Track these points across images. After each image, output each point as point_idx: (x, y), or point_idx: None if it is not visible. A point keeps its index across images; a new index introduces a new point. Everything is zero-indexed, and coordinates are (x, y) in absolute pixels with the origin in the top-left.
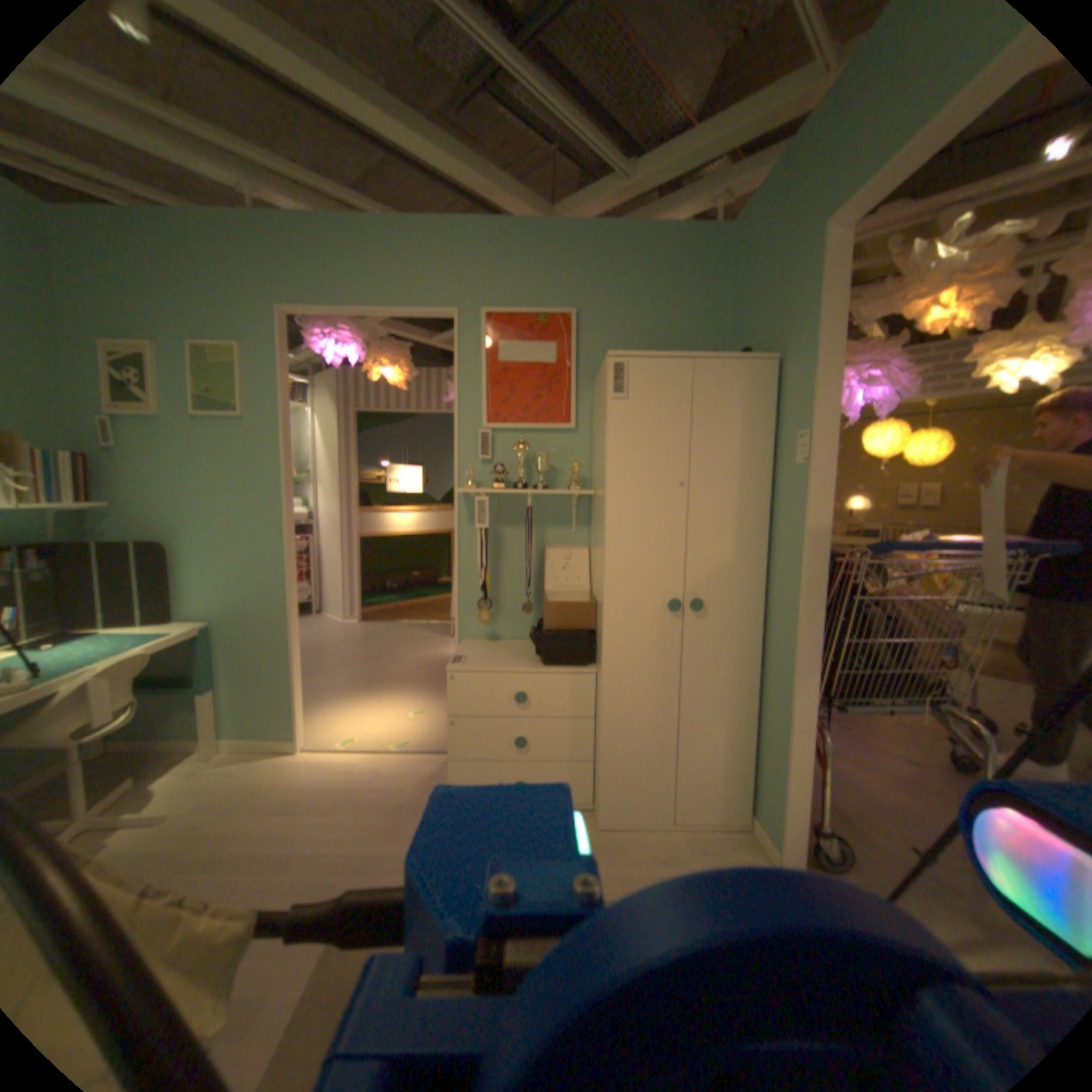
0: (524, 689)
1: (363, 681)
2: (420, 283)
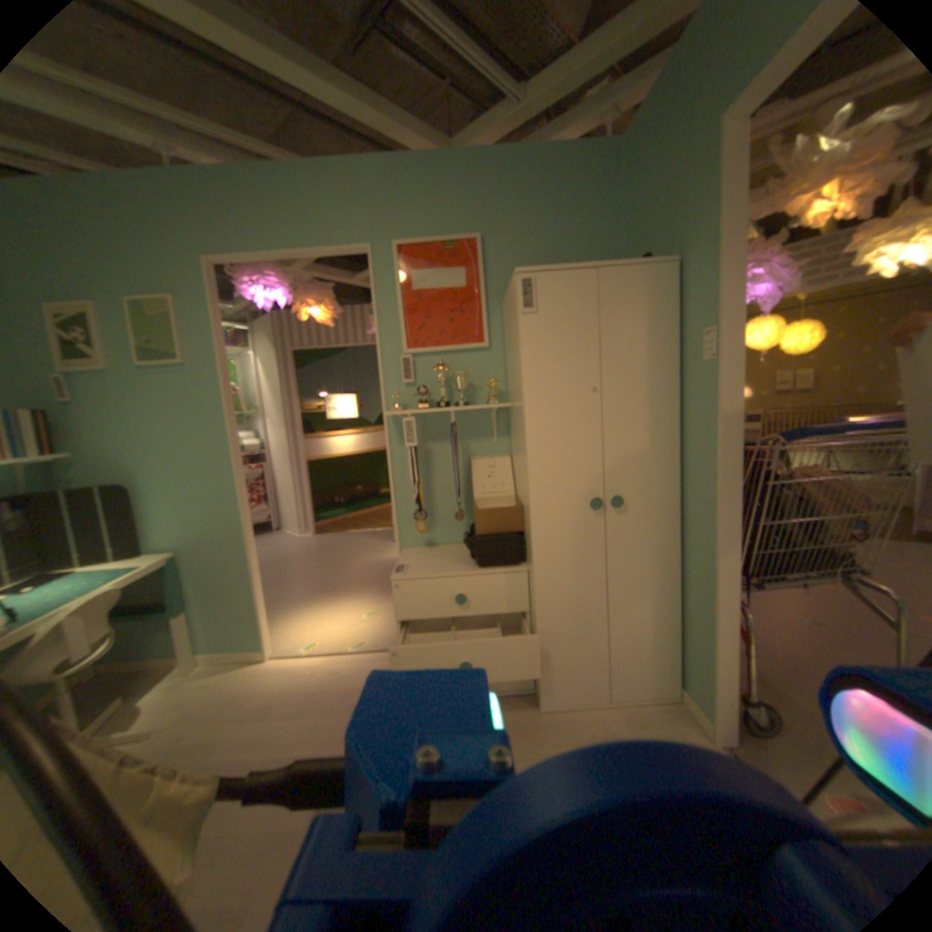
0: (463, 591)
1: (320, 588)
2: (333, 223)
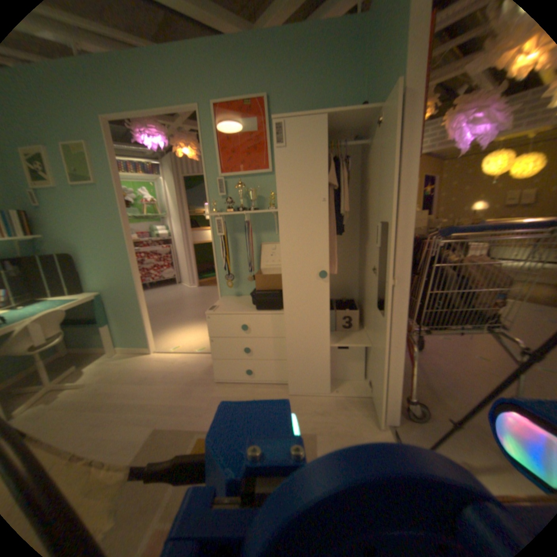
0: (246, 323)
1: (191, 316)
2: (174, 89)
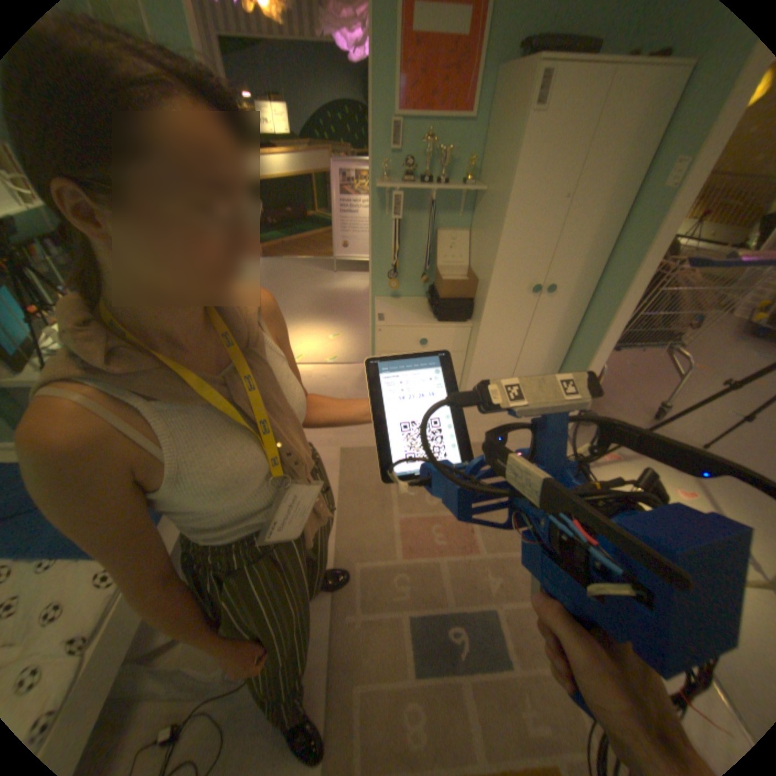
0: (425, 336)
1: (288, 311)
2: None
